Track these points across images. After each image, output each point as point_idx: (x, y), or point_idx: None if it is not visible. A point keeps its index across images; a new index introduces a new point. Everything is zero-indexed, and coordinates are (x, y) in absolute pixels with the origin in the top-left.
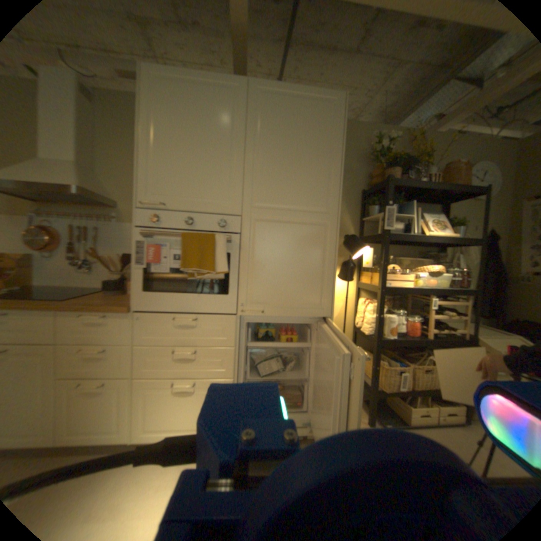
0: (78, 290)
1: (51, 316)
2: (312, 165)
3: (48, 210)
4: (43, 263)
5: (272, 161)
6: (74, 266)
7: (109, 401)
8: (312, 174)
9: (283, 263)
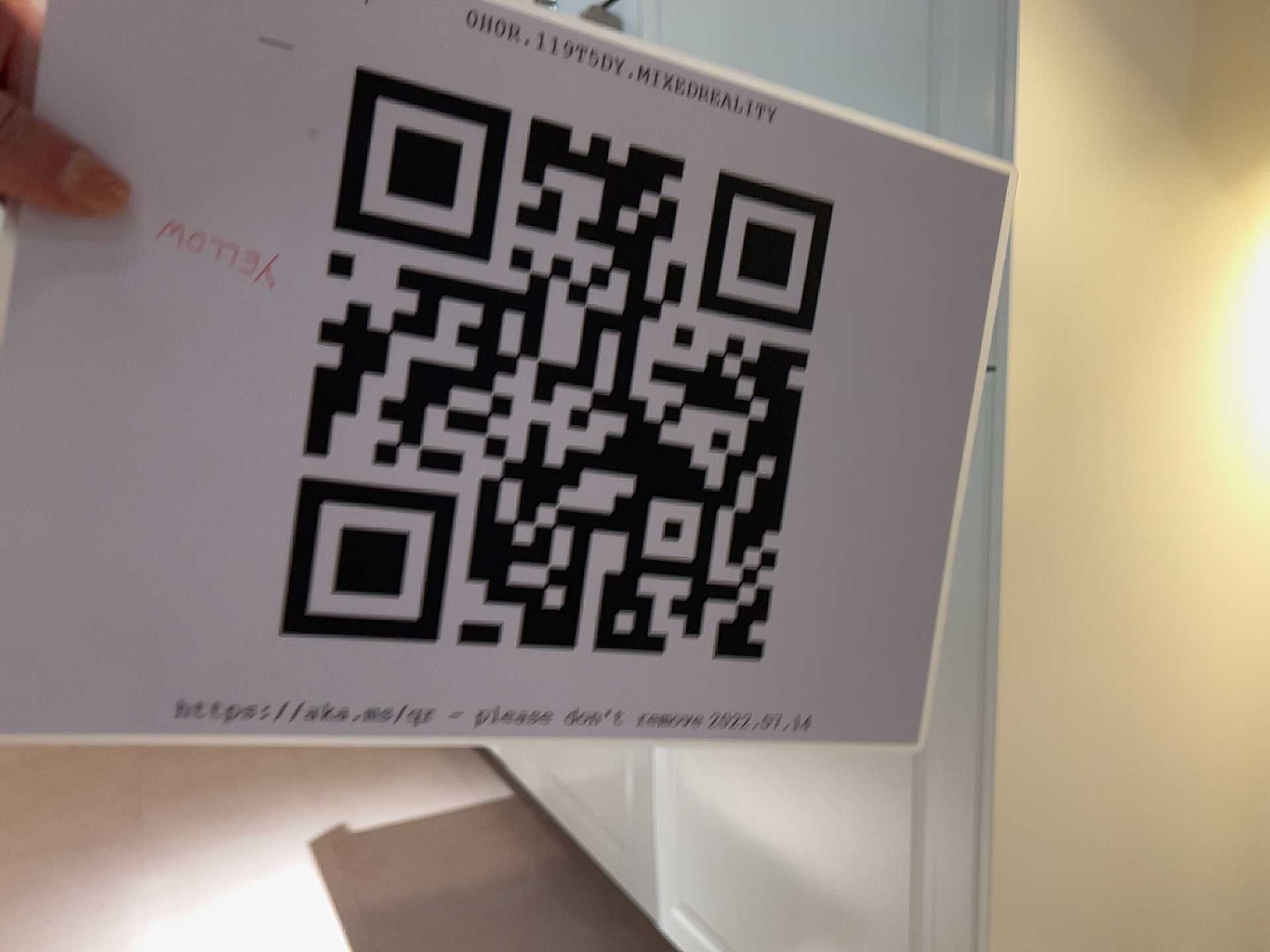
0: None
1: None
2: None
3: None
4: None
5: None
6: None
7: None
8: None
9: (778, 48)
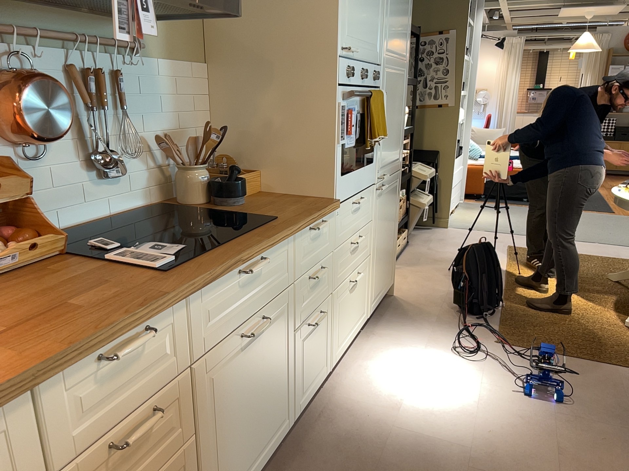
0: (111, 219)
1: (294, 237)
2: (404, 10)
3: (17, 23)
4: (35, 173)
5: (393, 2)
6: (116, 166)
7: (323, 326)
8: (403, 19)
9: (391, 120)
